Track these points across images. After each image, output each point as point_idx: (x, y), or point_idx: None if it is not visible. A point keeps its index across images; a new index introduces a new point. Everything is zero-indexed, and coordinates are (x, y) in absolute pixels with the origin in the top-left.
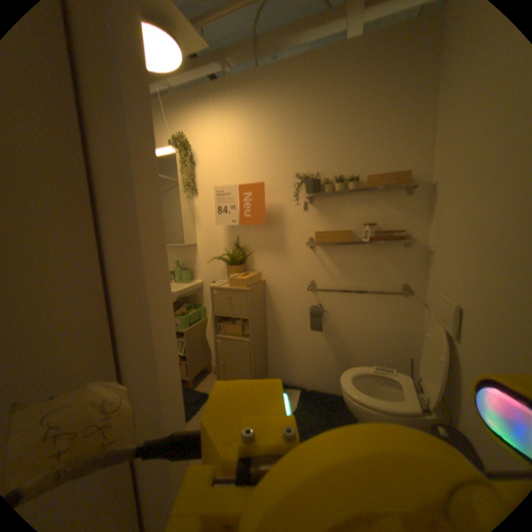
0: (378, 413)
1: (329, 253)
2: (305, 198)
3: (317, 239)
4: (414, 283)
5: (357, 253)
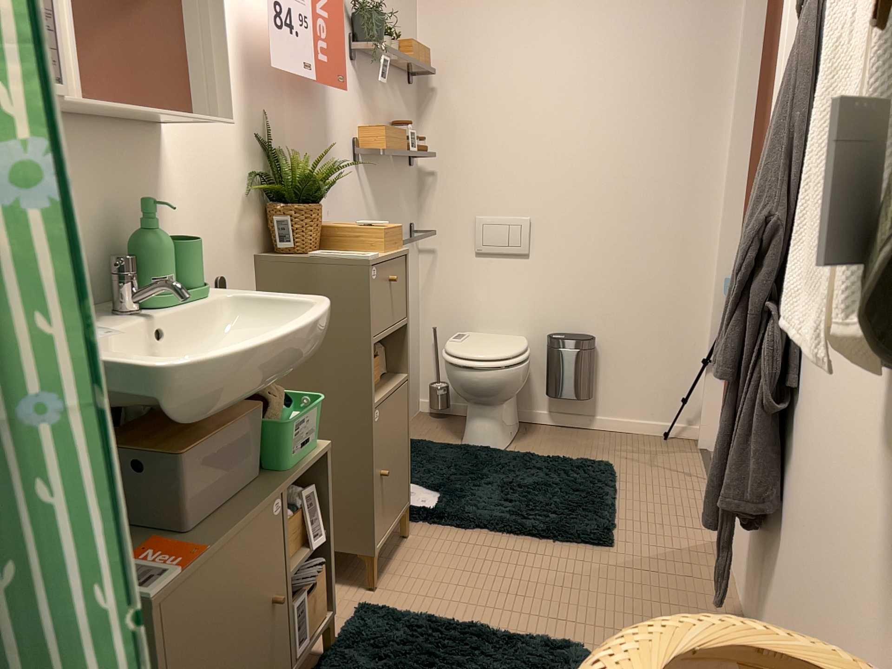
0: (527, 362)
1: (369, 177)
2: (348, 53)
3: (388, 146)
4: (414, 222)
5: (386, 177)
